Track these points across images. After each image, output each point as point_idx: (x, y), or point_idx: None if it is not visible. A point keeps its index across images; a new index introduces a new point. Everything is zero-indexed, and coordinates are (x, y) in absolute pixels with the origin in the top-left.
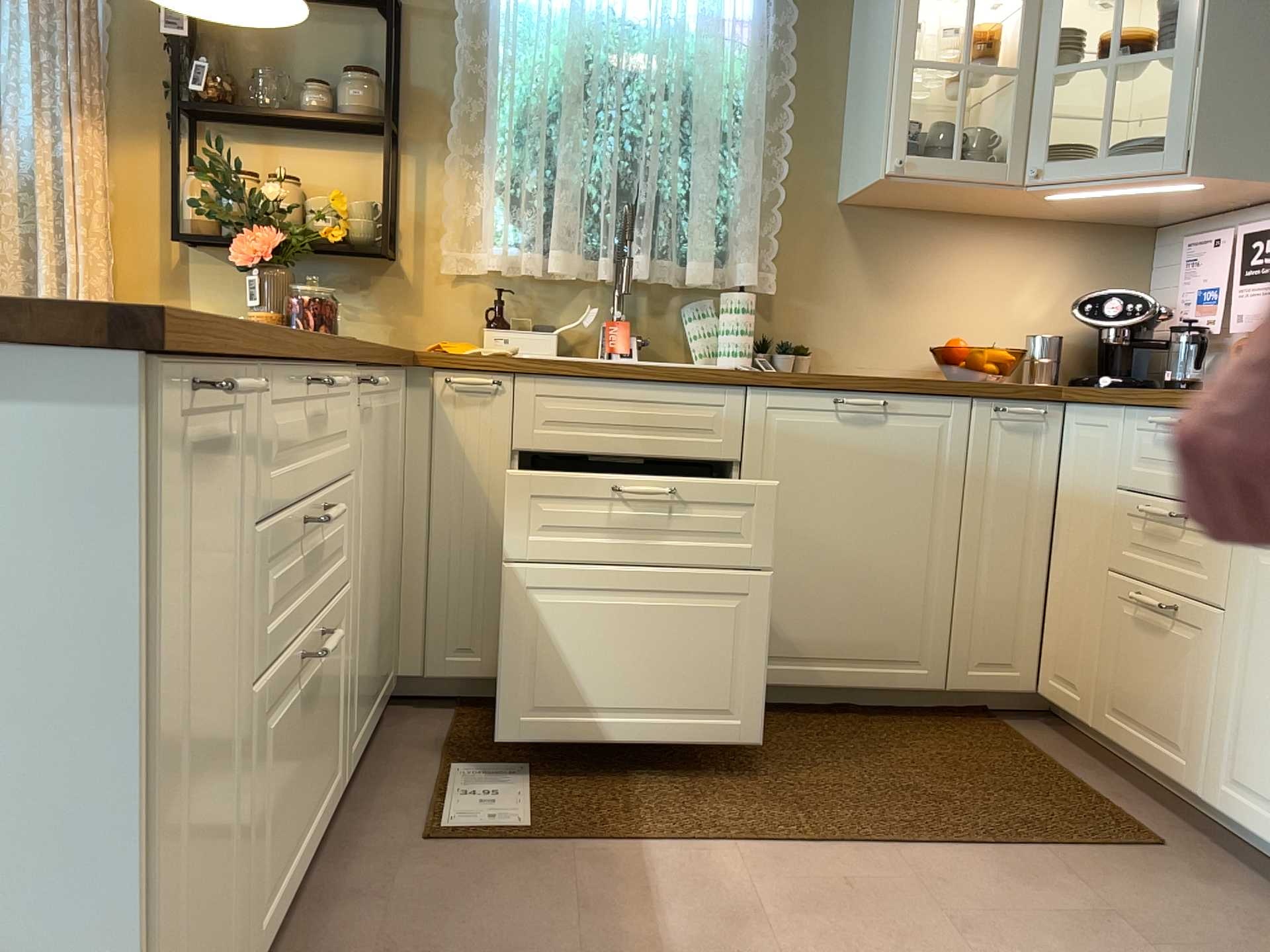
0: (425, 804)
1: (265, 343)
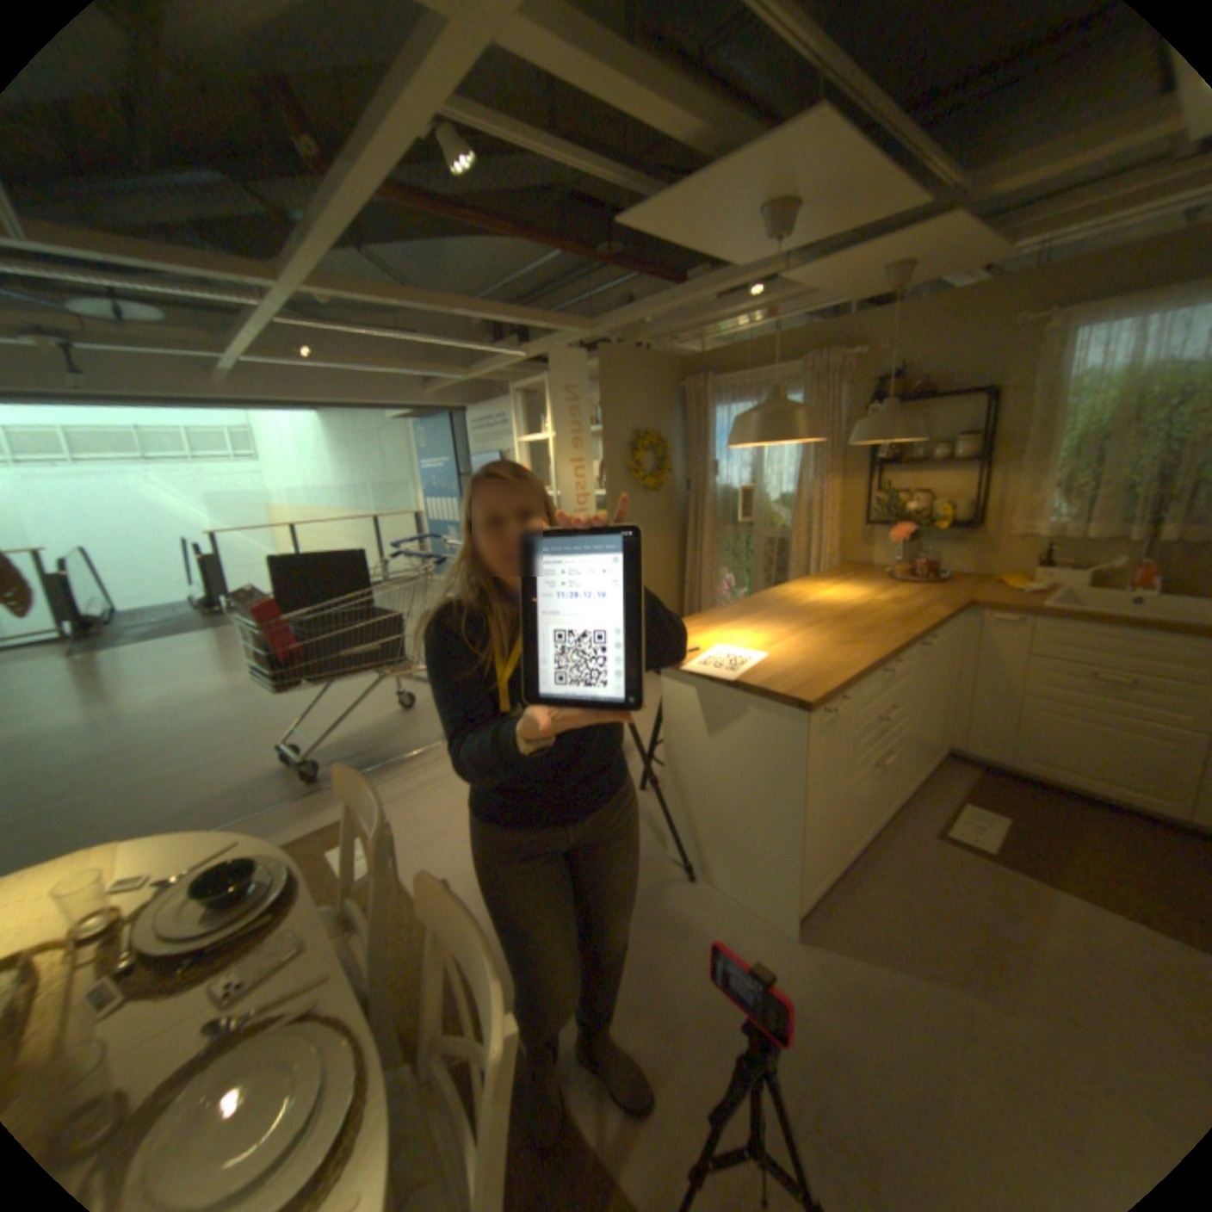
0: (947, 820)
1: (864, 670)
